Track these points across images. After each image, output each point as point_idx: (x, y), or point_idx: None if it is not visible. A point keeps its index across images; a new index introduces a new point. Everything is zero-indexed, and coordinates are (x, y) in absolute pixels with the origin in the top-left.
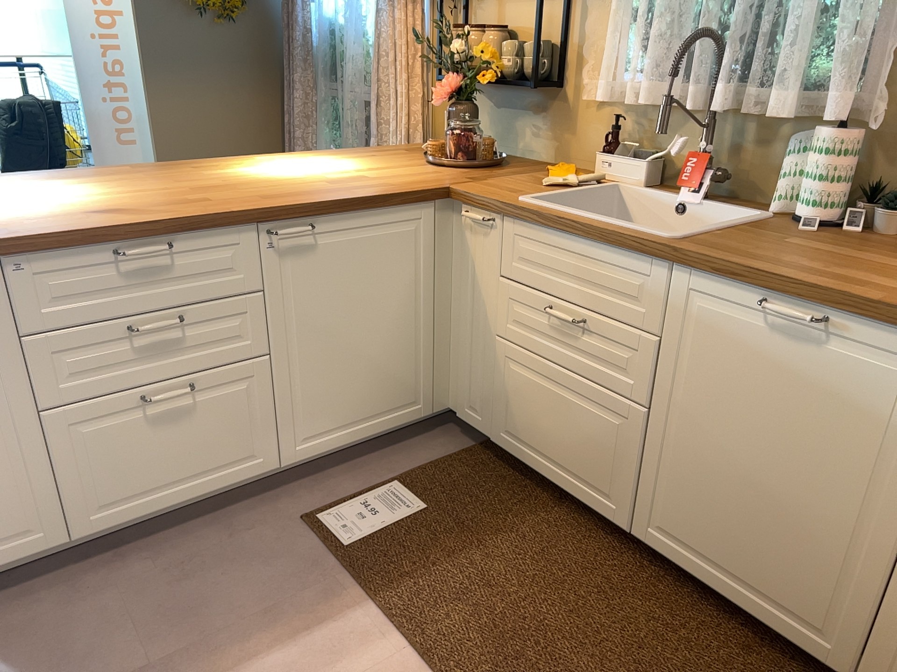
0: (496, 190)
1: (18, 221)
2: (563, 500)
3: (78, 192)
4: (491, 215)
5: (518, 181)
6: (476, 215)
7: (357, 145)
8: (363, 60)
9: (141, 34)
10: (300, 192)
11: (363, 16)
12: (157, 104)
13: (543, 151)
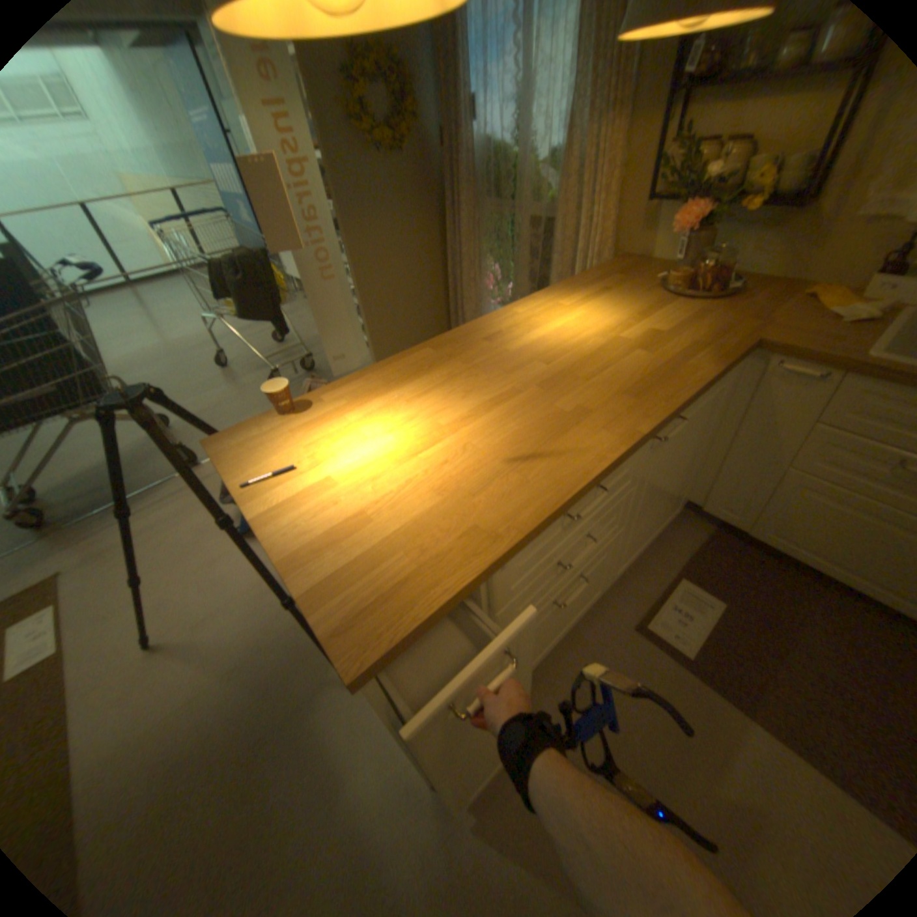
0: (821, 340)
1: (461, 496)
2: (829, 583)
3: (441, 411)
4: (826, 369)
5: (806, 315)
6: (809, 371)
7: (524, 258)
8: (537, 177)
9: (329, 178)
10: (648, 376)
11: (536, 130)
12: (350, 243)
13: (770, 264)
